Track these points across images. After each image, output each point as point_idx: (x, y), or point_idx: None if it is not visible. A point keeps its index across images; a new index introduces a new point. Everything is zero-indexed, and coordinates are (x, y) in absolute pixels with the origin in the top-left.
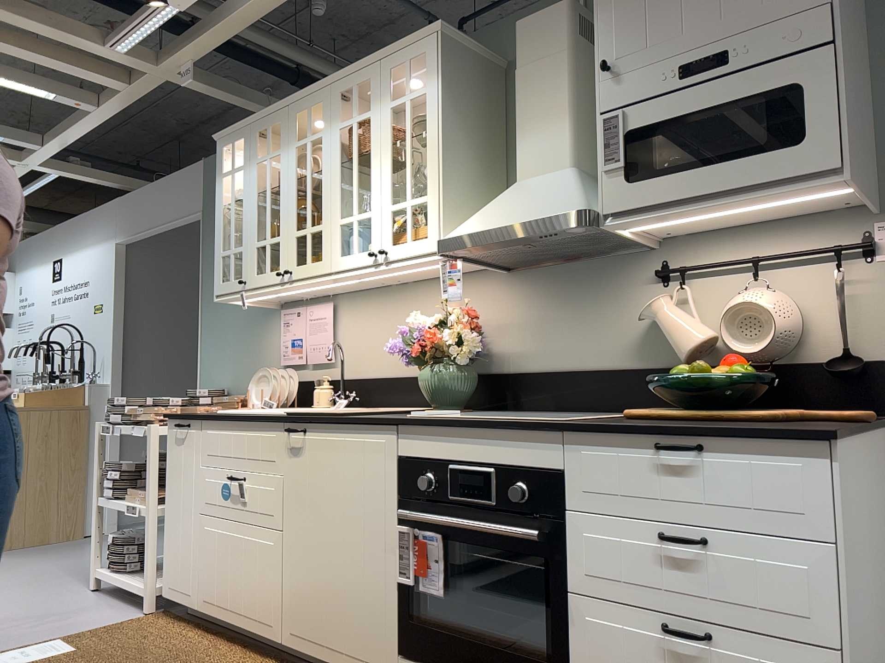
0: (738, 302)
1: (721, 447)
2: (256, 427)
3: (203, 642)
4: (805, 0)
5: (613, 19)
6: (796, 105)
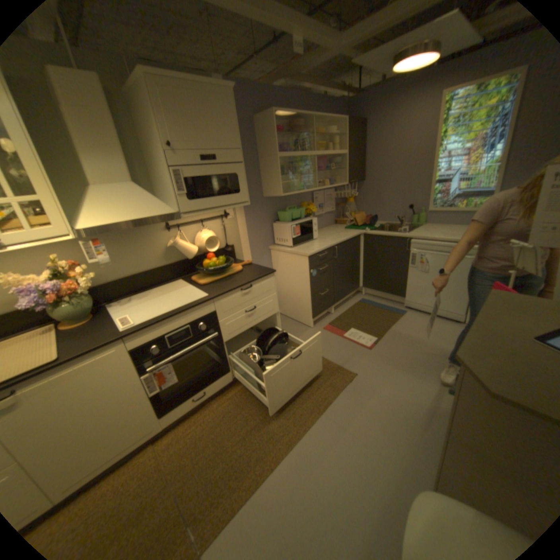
0: (205, 236)
1: (255, 283)
2: None
3: None
4: (235, 145)
5: (166, 118)
6: (237, 180)
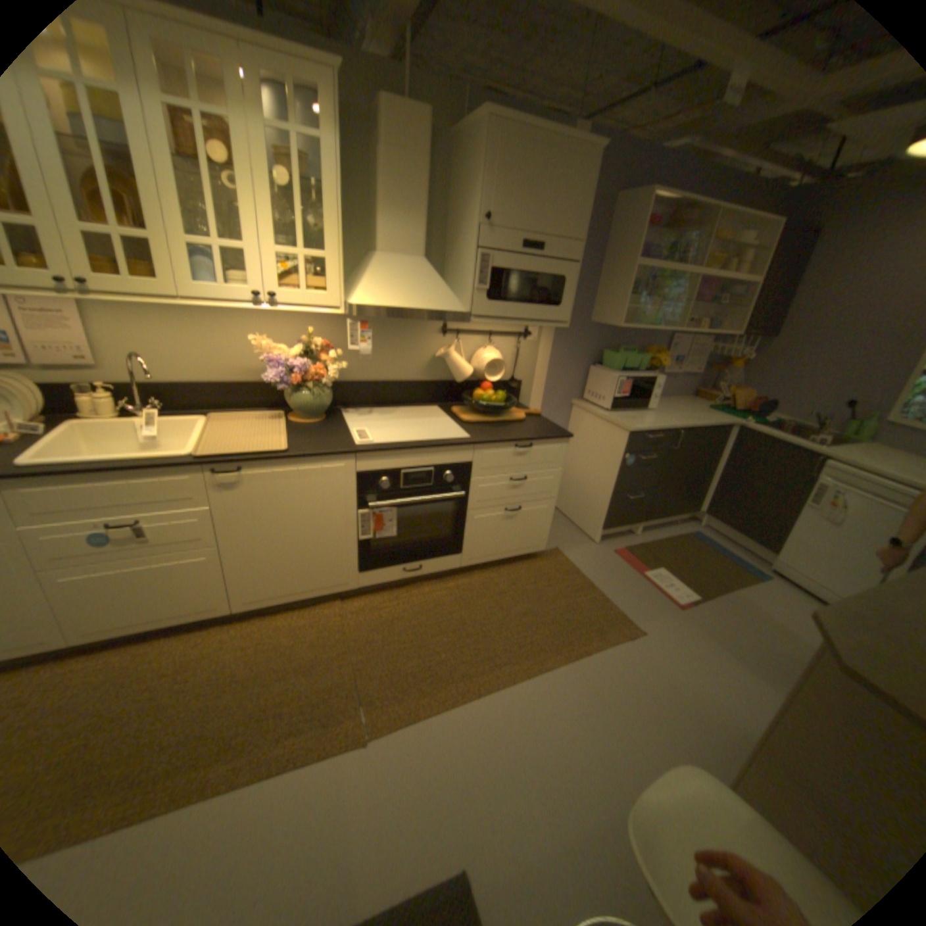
0: (488, 356)
1: (538, 443)
2: (151, 474)
3: (115, 660)
4: (578, 234)
5: (497, 181)
6: (562, 287)
